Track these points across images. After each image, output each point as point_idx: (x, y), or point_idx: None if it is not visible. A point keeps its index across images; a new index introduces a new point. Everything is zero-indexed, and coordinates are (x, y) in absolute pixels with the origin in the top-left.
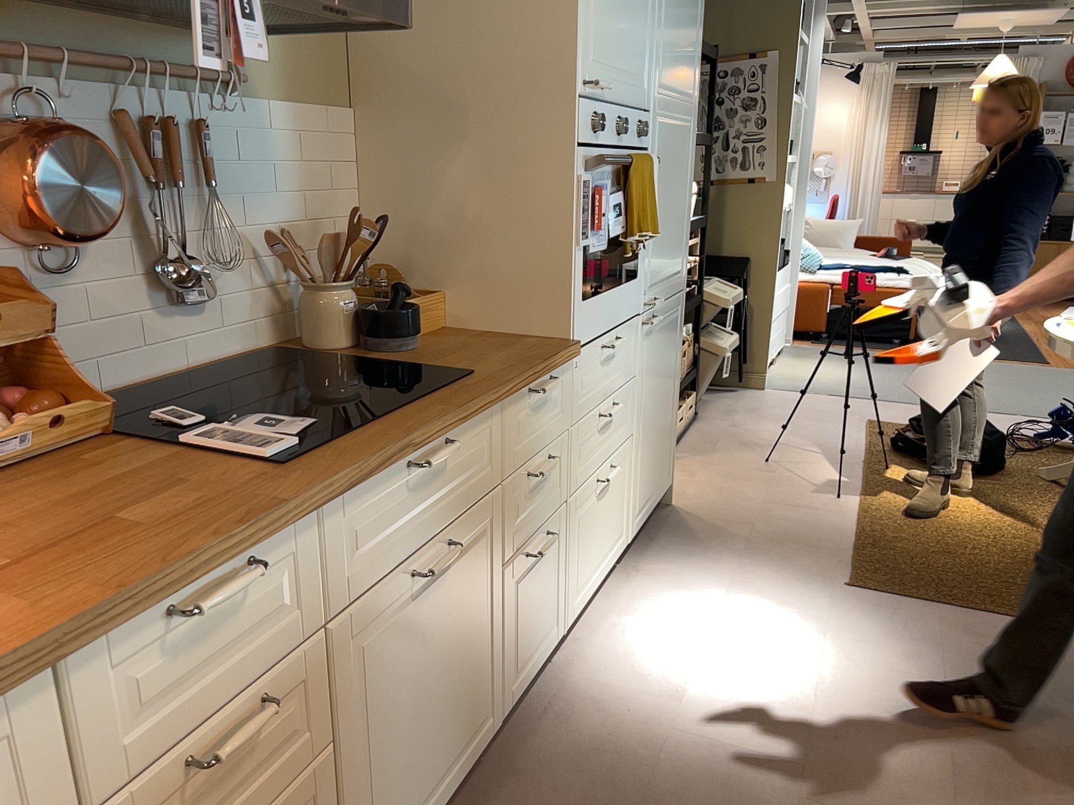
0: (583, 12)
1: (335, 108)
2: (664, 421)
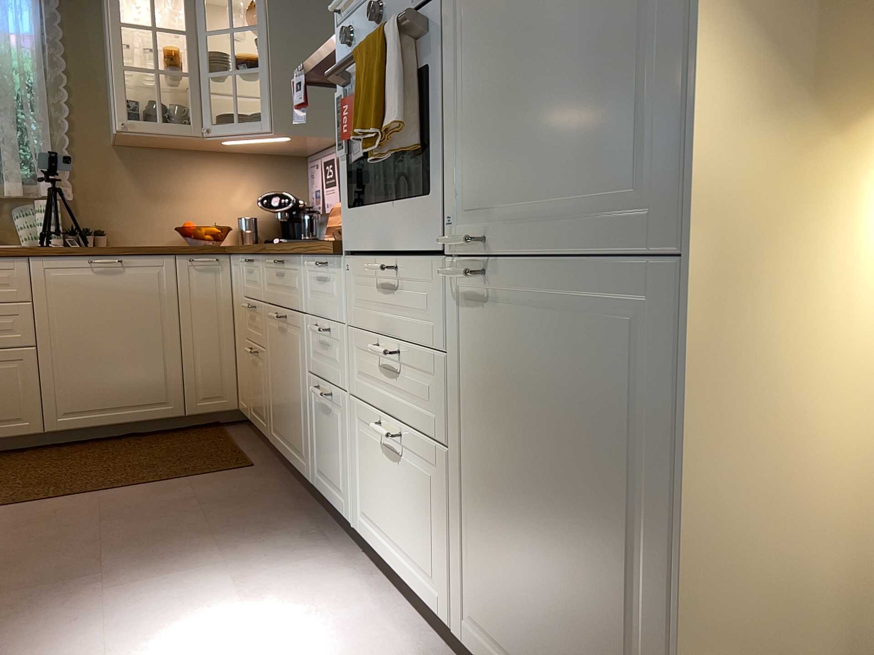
0: None
1: None
2: (575, 569)
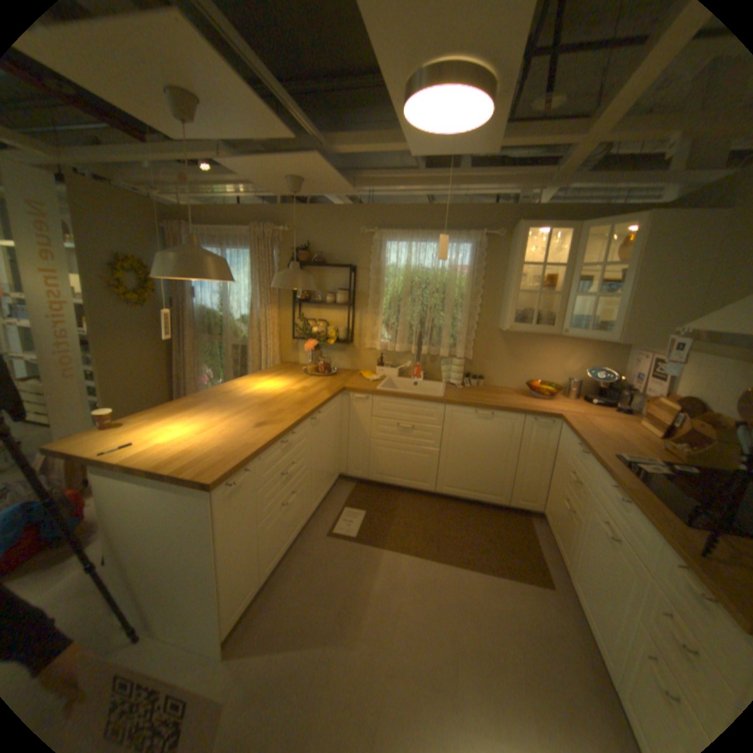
0: None
1: None
2: None
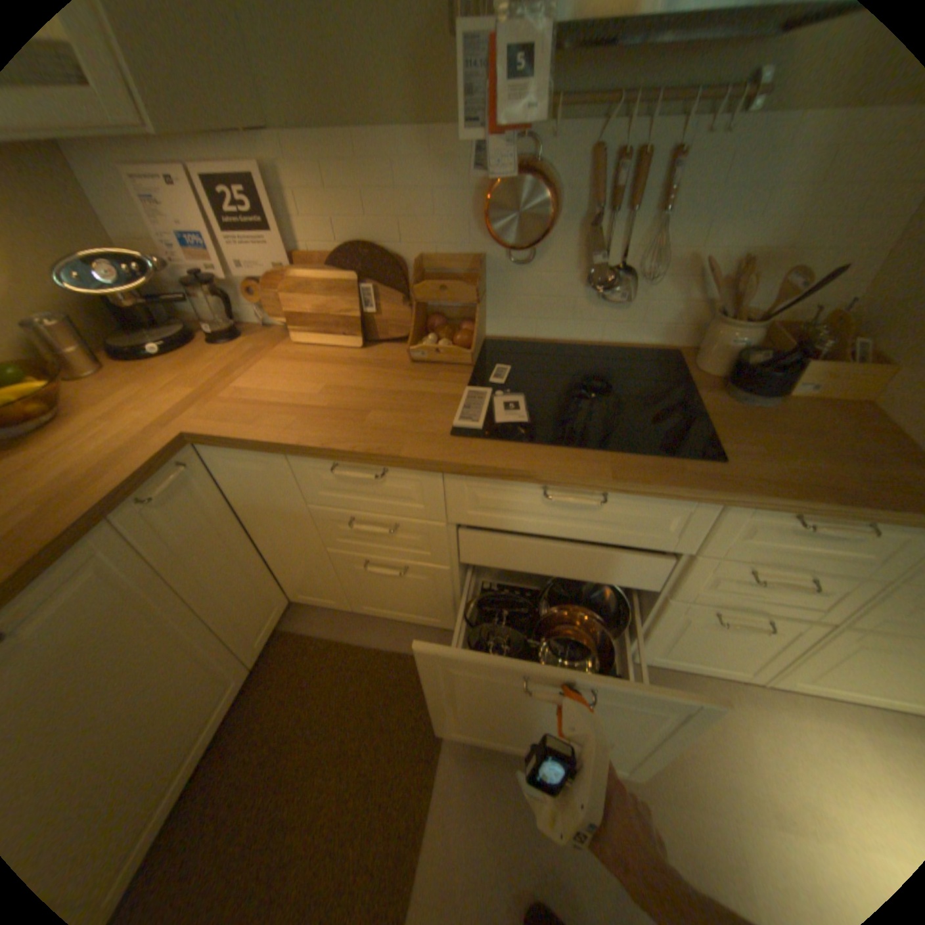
0: None
1: None
2: None
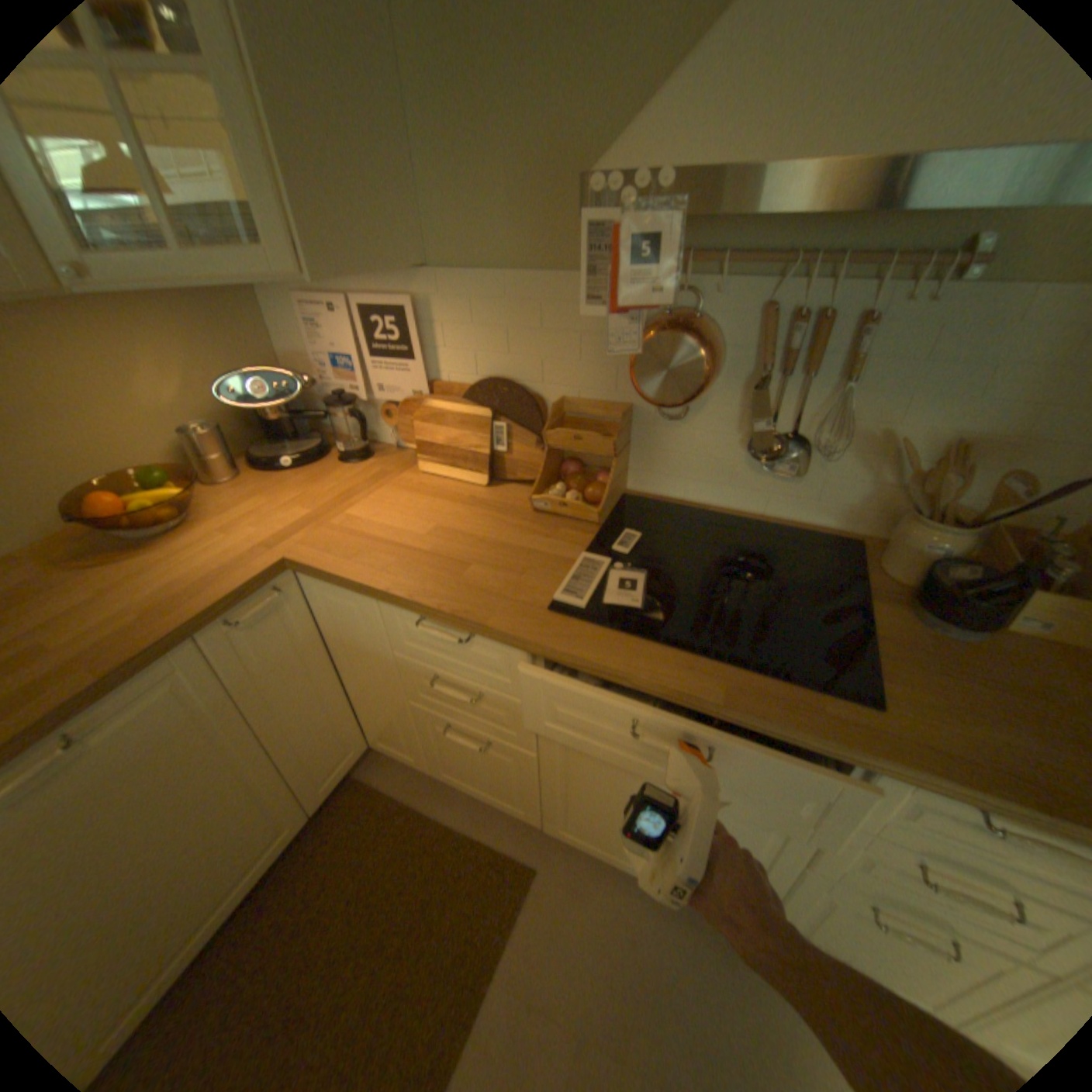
0: None
1: None
2: None
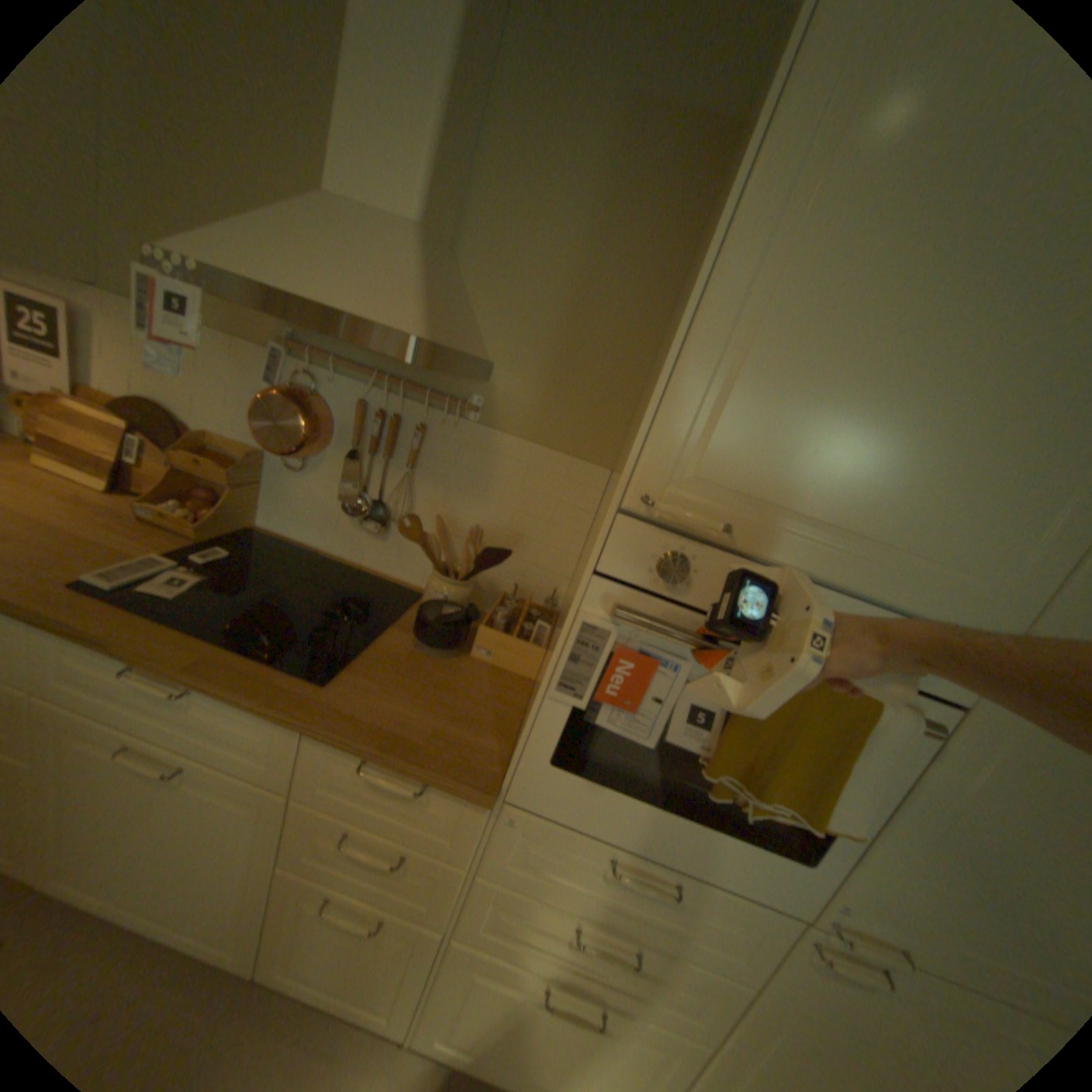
0: (672, 390)
1: (585, 461)
2: None
